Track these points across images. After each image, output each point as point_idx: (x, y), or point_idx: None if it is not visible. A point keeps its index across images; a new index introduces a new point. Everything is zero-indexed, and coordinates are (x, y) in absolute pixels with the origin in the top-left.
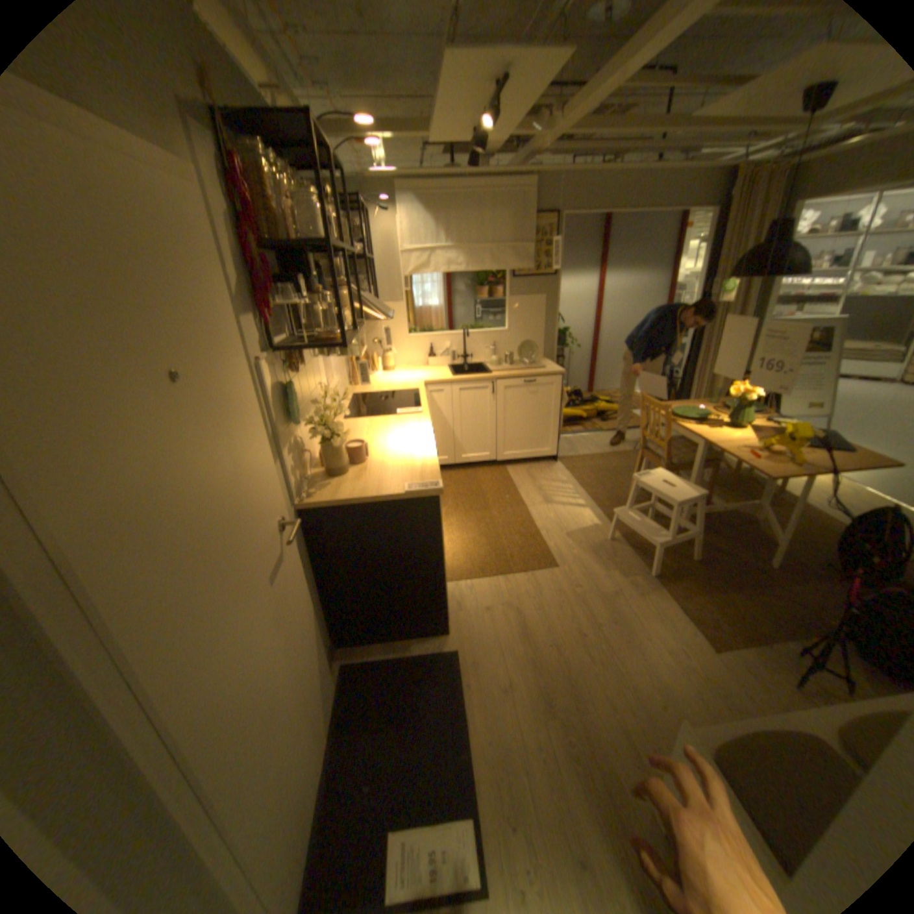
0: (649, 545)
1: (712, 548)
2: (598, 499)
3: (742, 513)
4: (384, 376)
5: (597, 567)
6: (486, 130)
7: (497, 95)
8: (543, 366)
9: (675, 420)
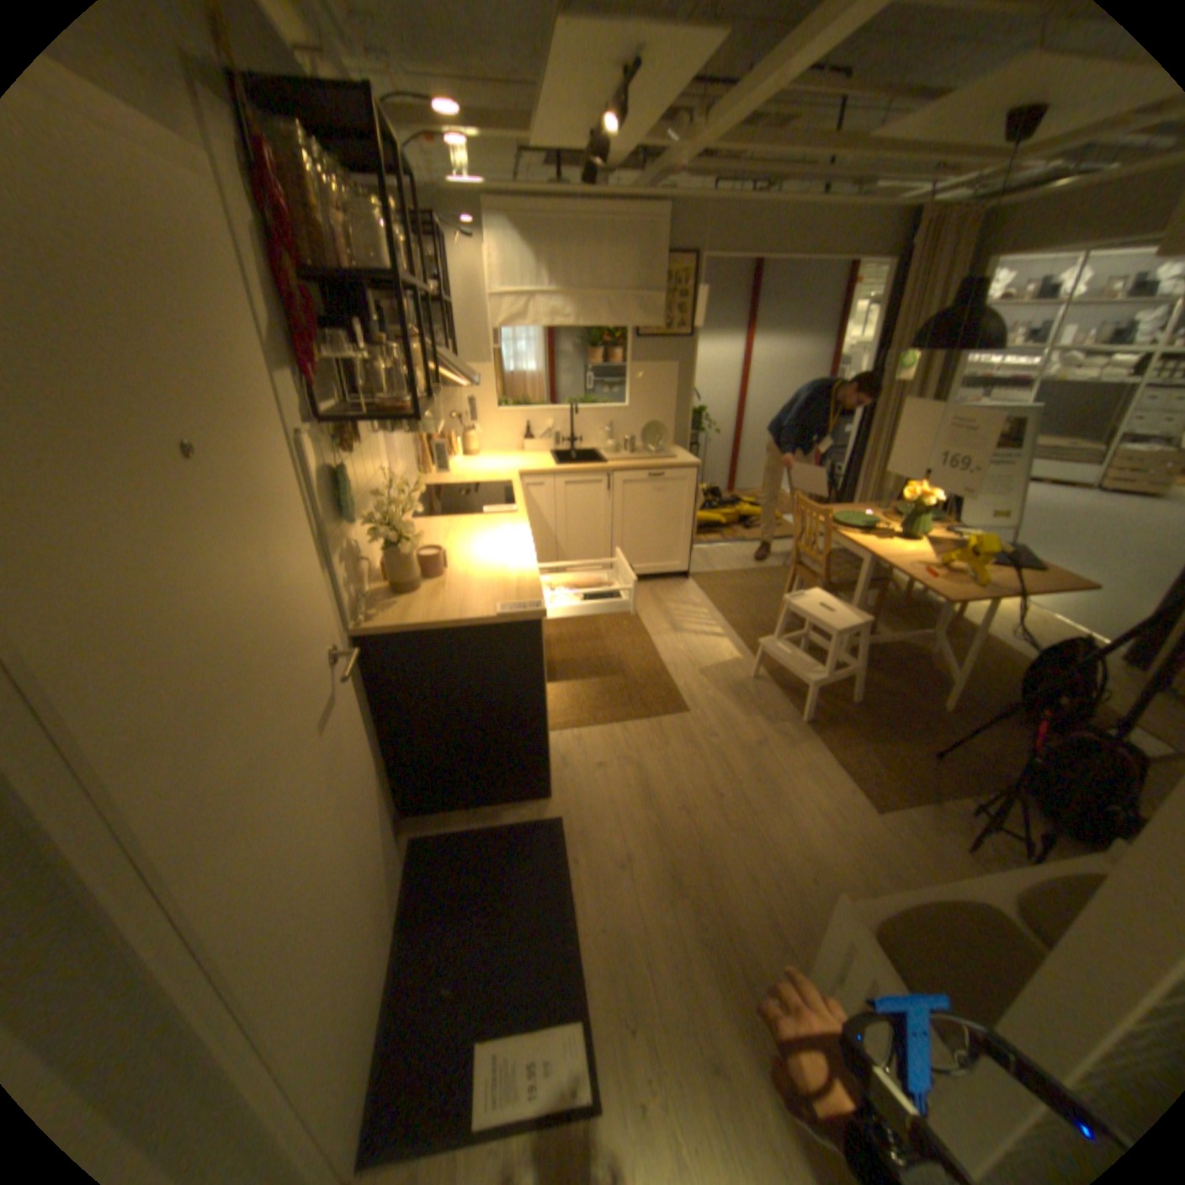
0: (800, 684)
1: (875, 687)
2: (739, 627)
3: (912, 646)
4: (465, 463)
5: (737, 712)
6: (607, 136)
7: (624, 89)
8: (673, 456)
9: (837, 528)
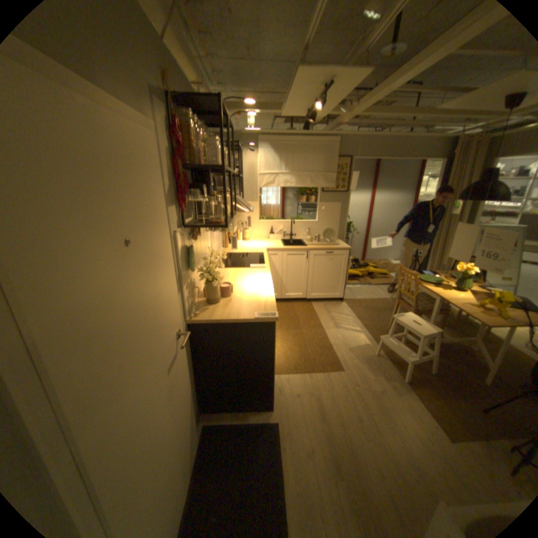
0: (402, 361)
1: (444, 367)
2: (369, 328)
3: (463, 345)
4: (243, 243)
5: (369, 373)
6: (315, 110)
7: (324, 92)
8: (337, 243)
9: (421, 282)
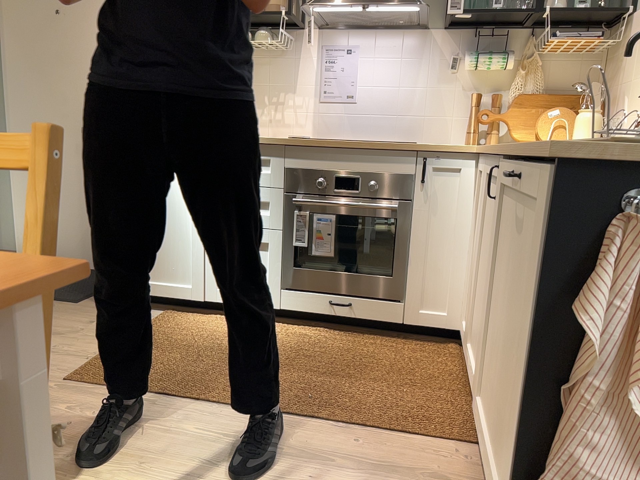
0: None
1: None
2: None
3: None
4: None
5: None
6: None
7: None
8: None
9: None
